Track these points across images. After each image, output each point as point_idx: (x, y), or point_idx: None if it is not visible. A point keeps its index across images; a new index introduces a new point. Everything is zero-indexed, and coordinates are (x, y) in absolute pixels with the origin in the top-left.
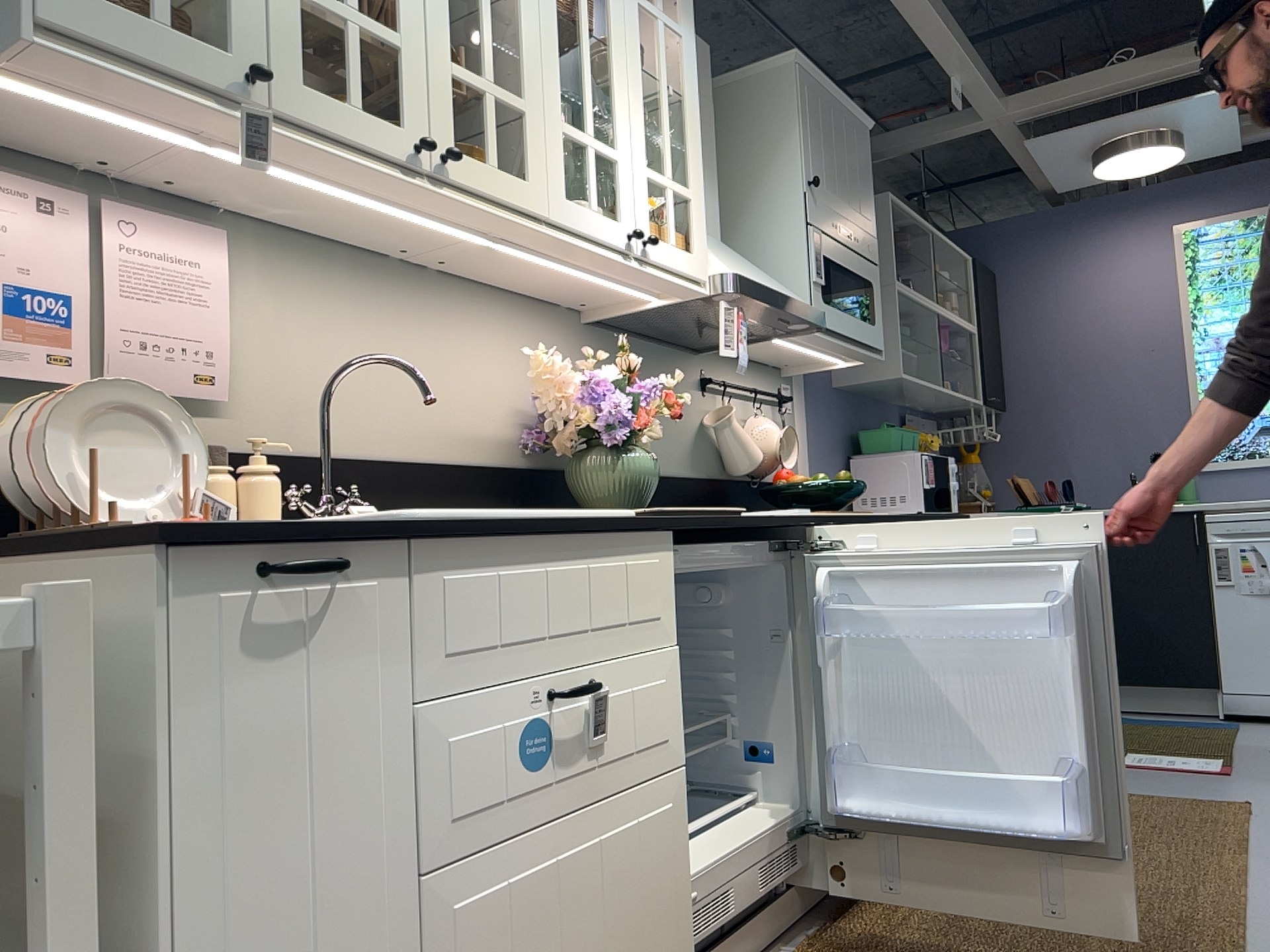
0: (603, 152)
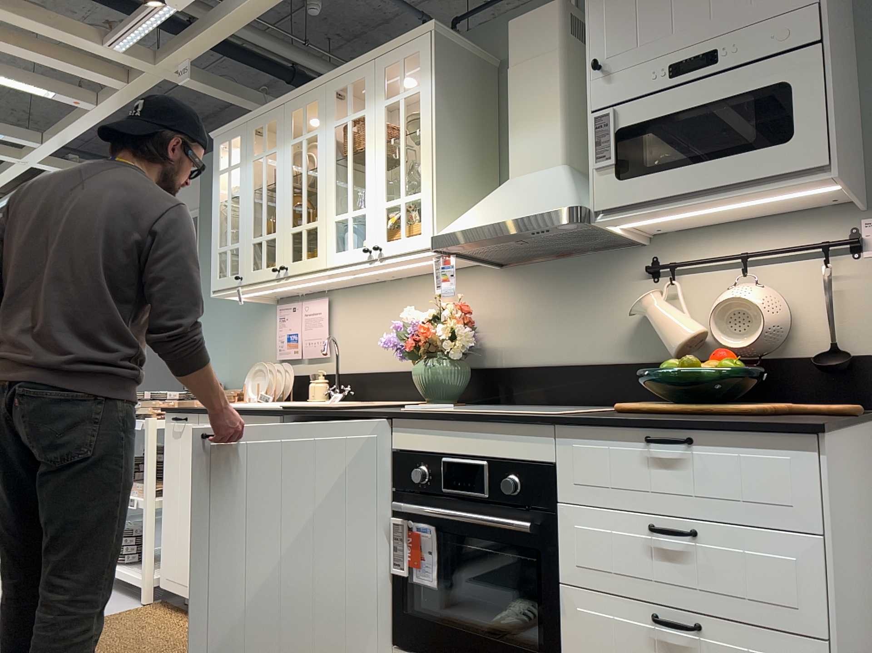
0: (355, 214)
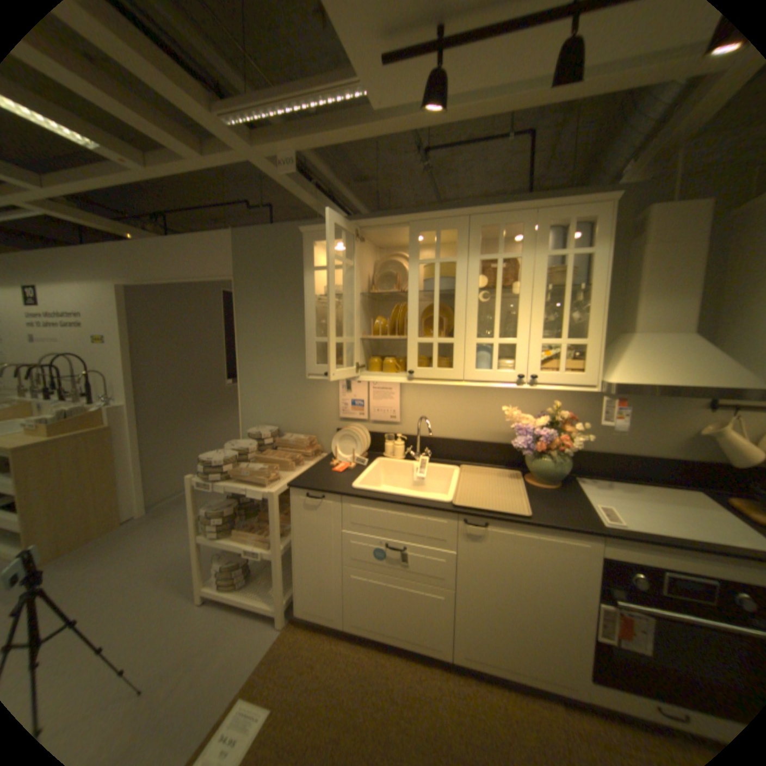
0: (505, 343)
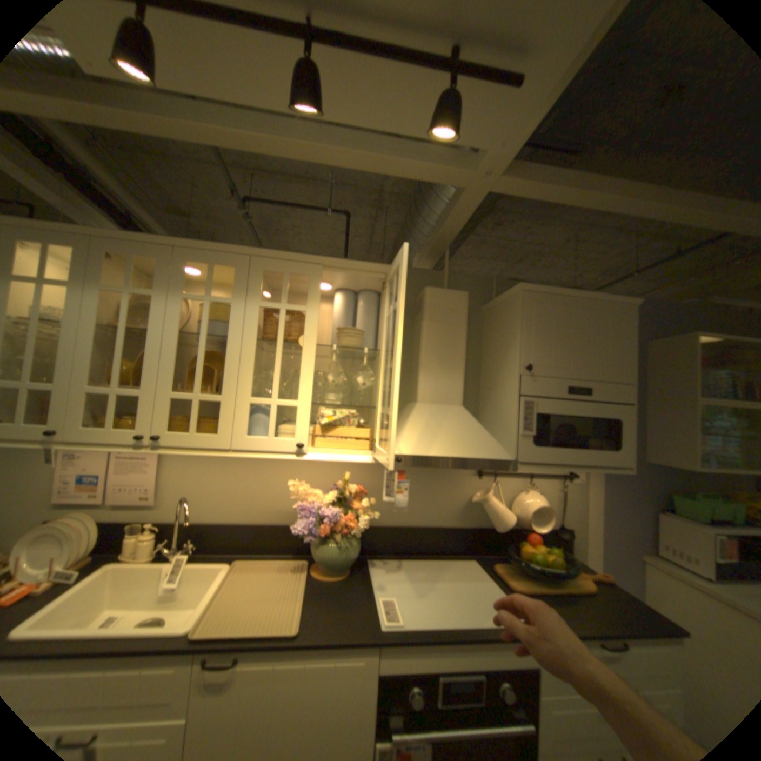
0: (284, 404)
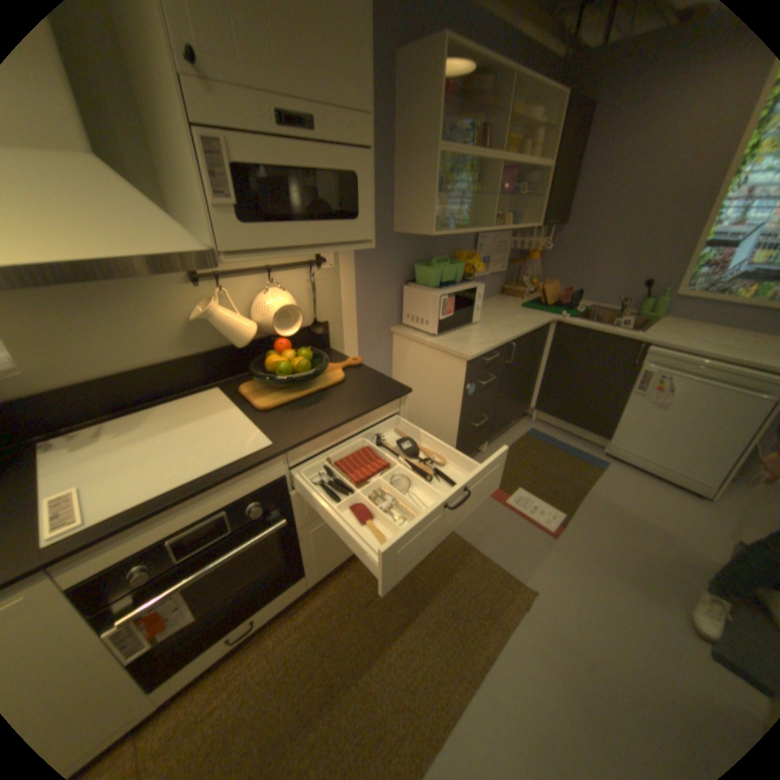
0: None
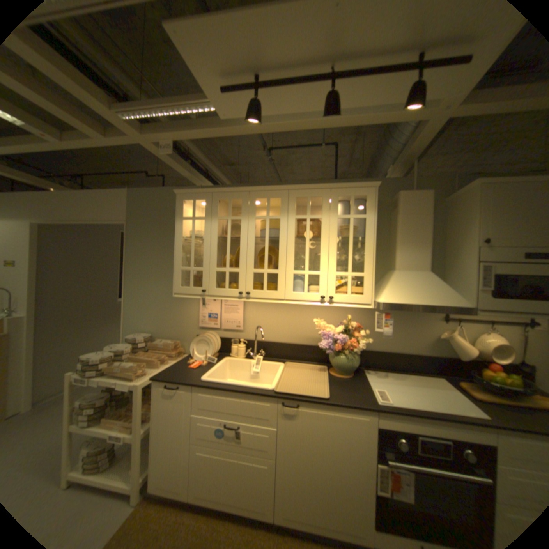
0: (312, 274)
